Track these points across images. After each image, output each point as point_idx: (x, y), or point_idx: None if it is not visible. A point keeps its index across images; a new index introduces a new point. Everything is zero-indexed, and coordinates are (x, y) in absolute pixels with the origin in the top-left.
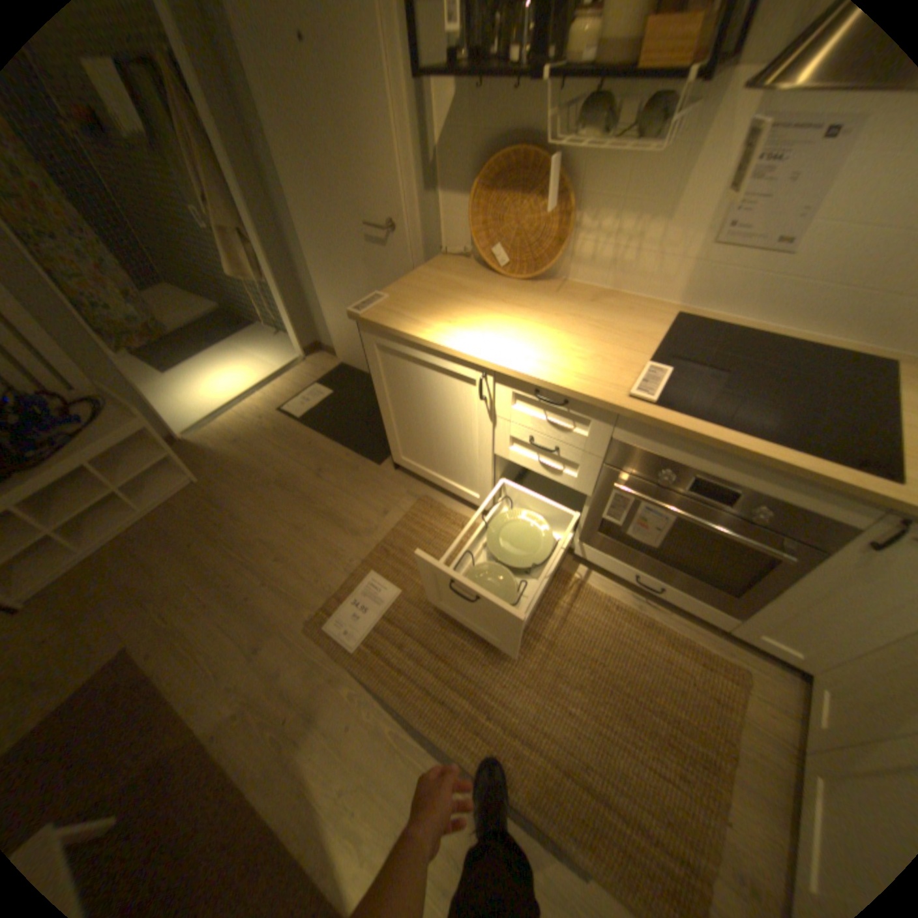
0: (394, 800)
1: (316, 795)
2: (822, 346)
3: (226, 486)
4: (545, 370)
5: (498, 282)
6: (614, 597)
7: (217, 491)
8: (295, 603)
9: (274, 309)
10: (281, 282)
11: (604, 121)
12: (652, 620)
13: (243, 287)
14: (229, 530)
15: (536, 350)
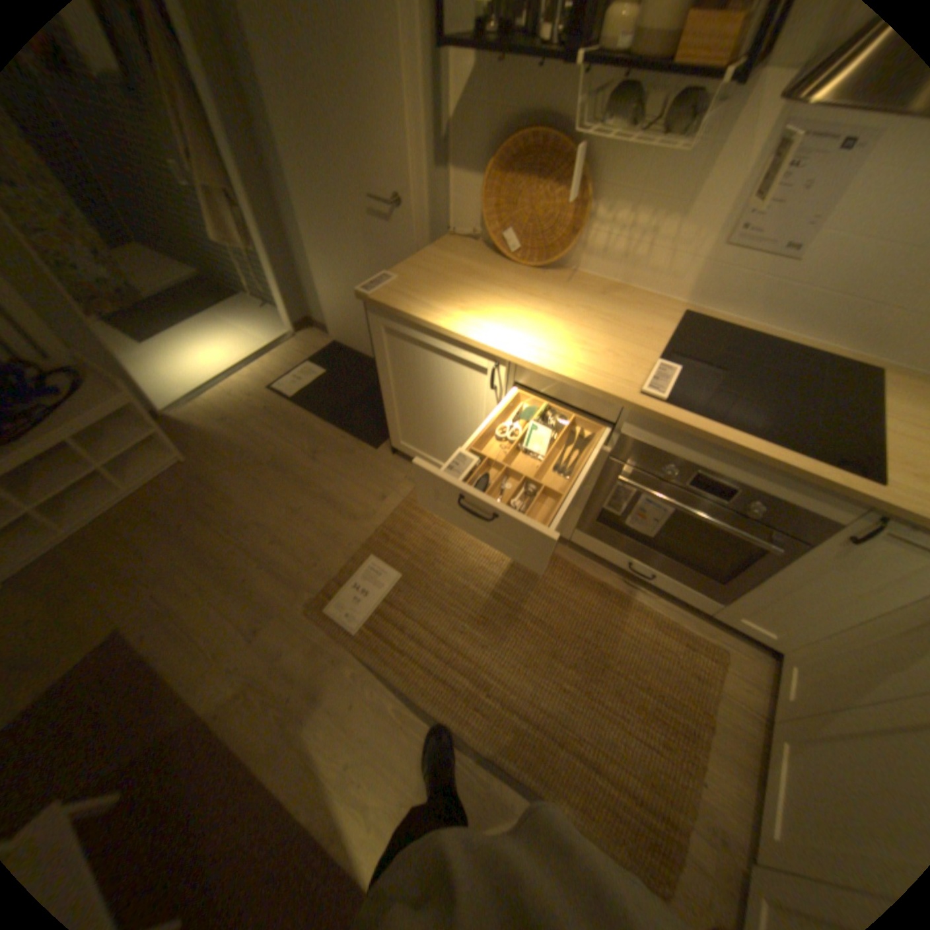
0: (398, 773)
1: (322, 771)
2: (816, 351)
3: (214, 467)
4: (560, 364)
5: (508, 269)
6: (606, 583)
7: (204, 472)
8: (293, 587)
9: (259, 279)
10: (269, 251)
11: (629, 111)
12: (641, 605)
13: (225, 253)
14: (220, 513)
15: (549, 342)
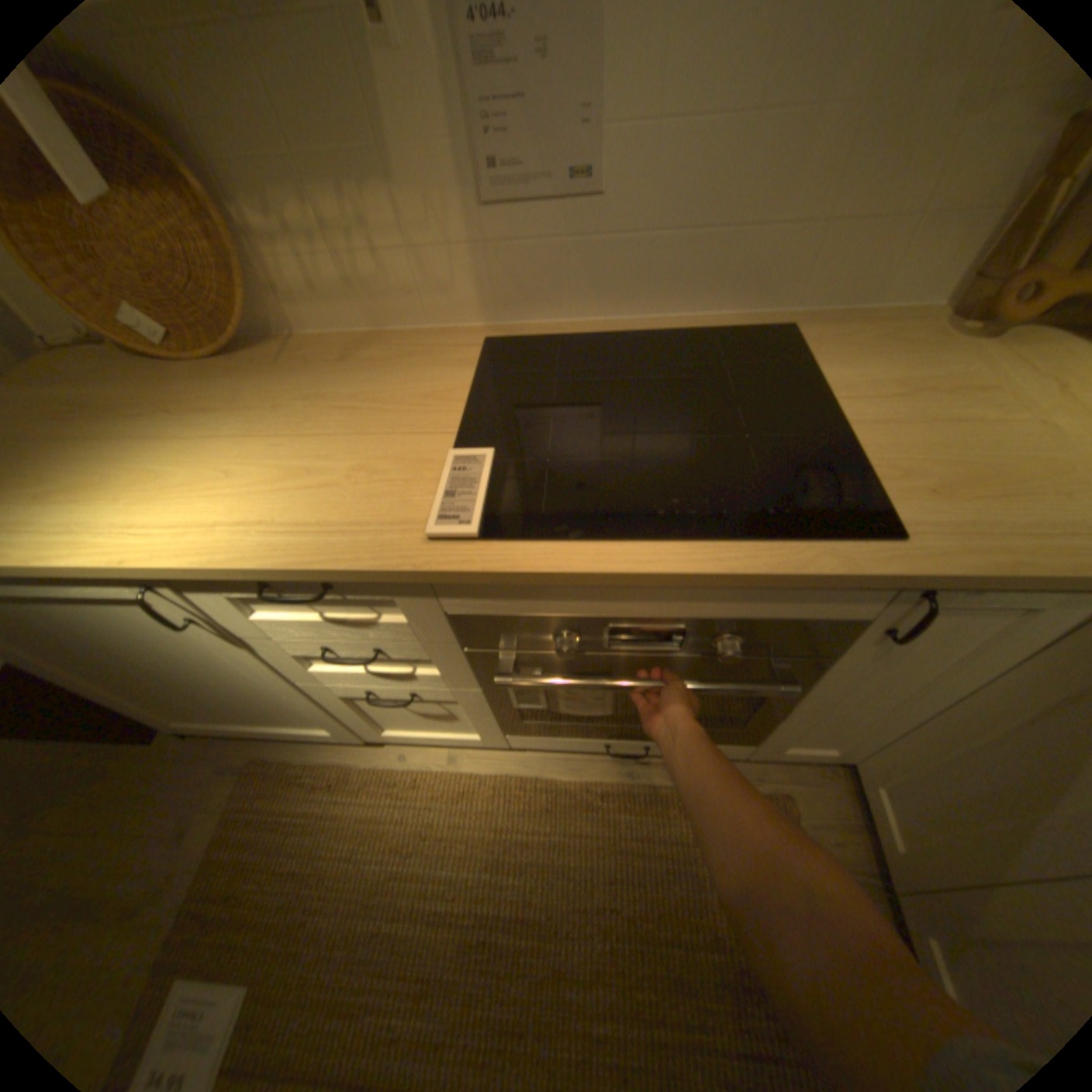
0: None
1: None
2: (697, 332)
3: None
4: (253, 544)
5: (159, 375)
6: (591, 780)
7: None
8: None
9: None
10: None
11: None
12: (651, 787)
13: None
14: None
15: (232, 500)
